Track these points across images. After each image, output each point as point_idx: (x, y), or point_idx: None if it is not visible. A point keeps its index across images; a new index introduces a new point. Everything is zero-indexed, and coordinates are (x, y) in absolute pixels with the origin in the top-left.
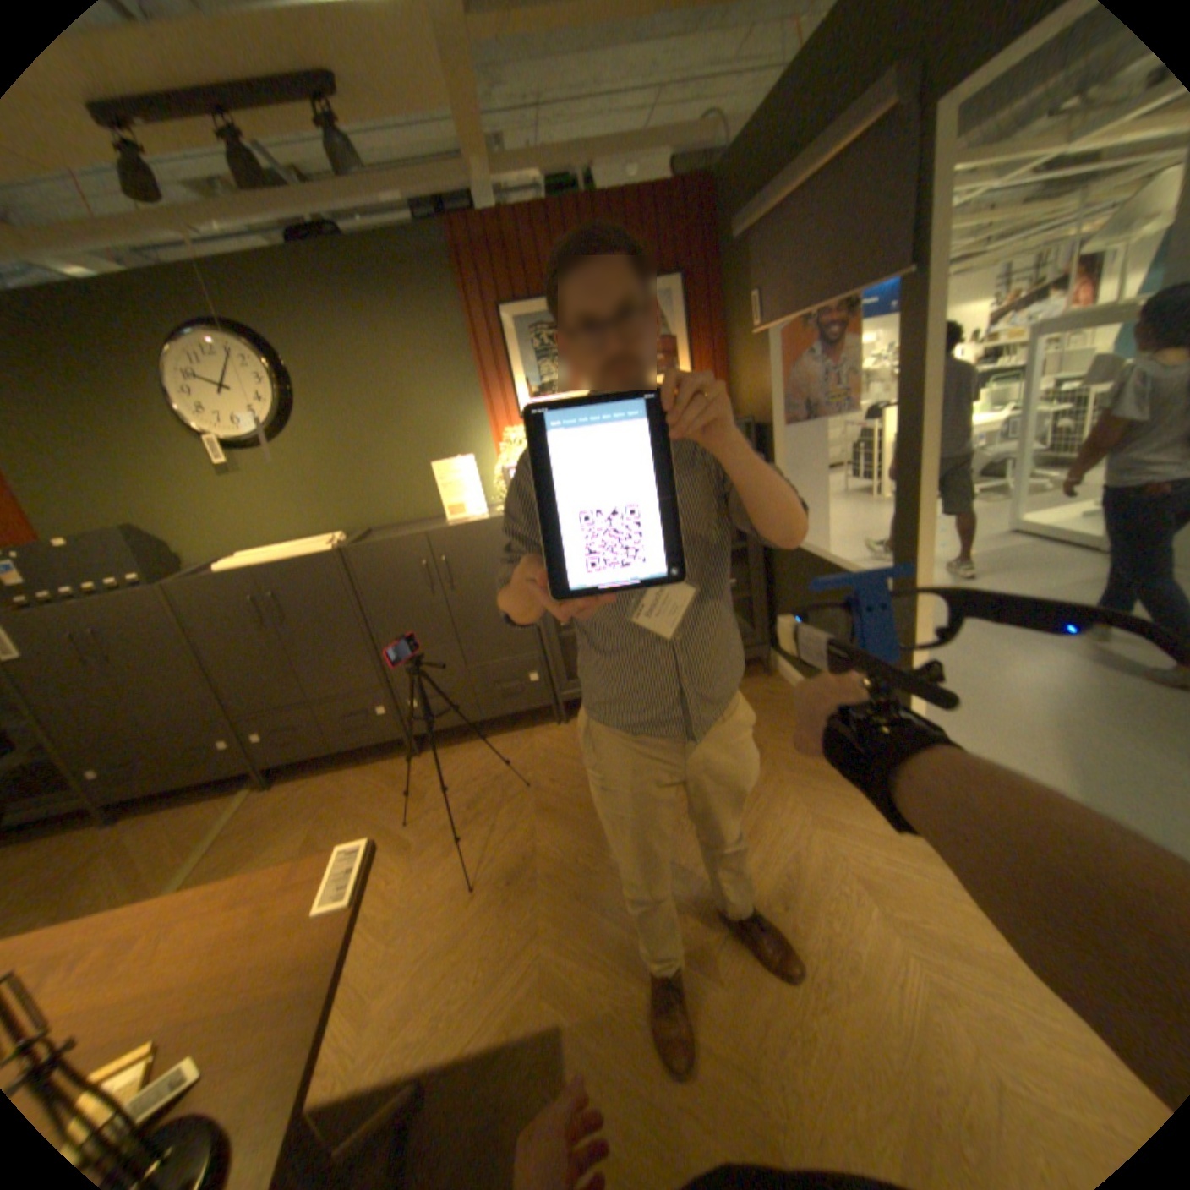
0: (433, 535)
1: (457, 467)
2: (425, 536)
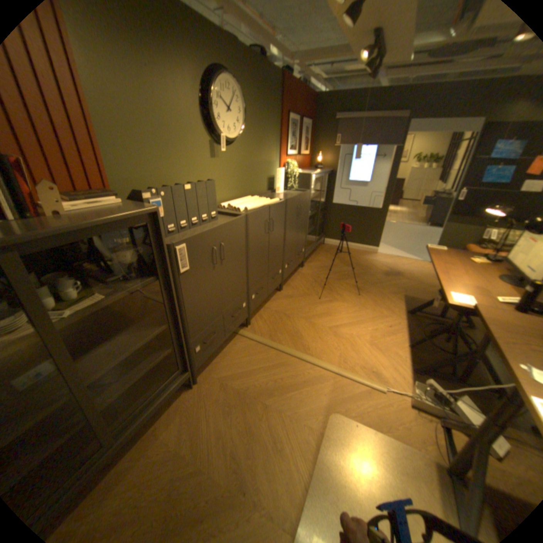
0: (301, 196)
1: (281, 171)
2: (300, 196)
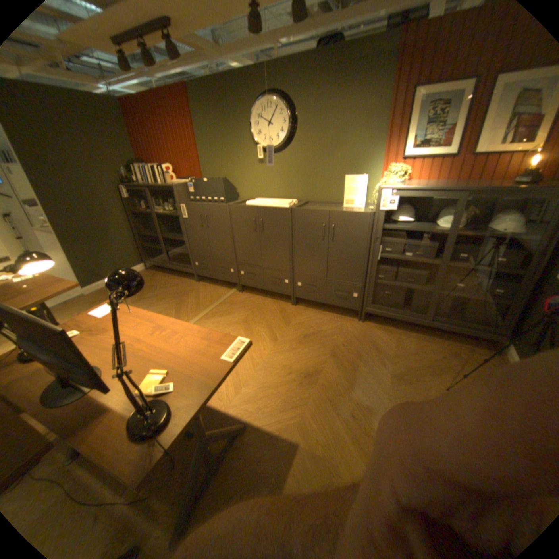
0: (333, 212)
1: (358, 179)
2: (329, 212)
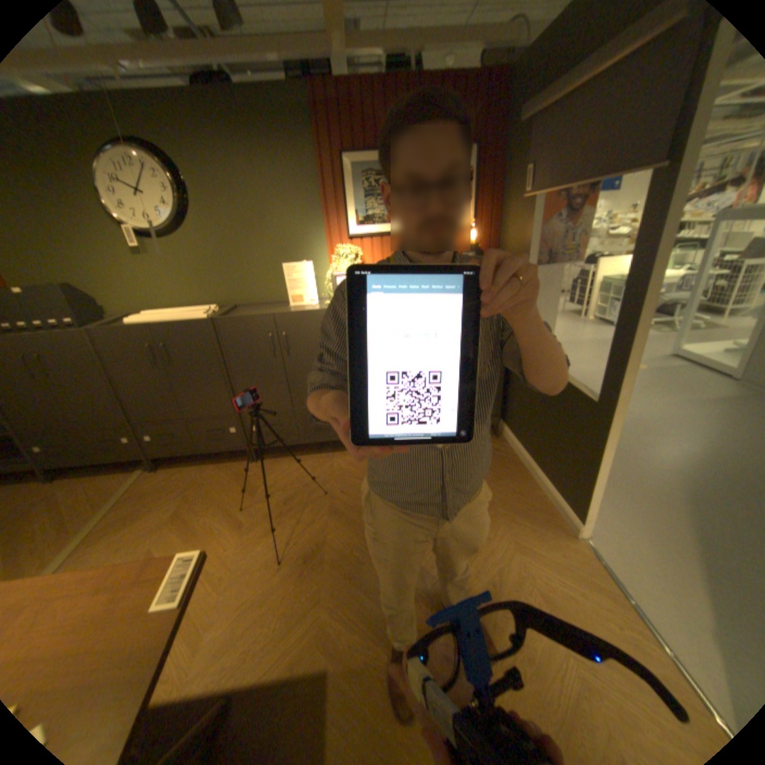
0: (278, 316)
1: (300, 269)
2: (273, 316)
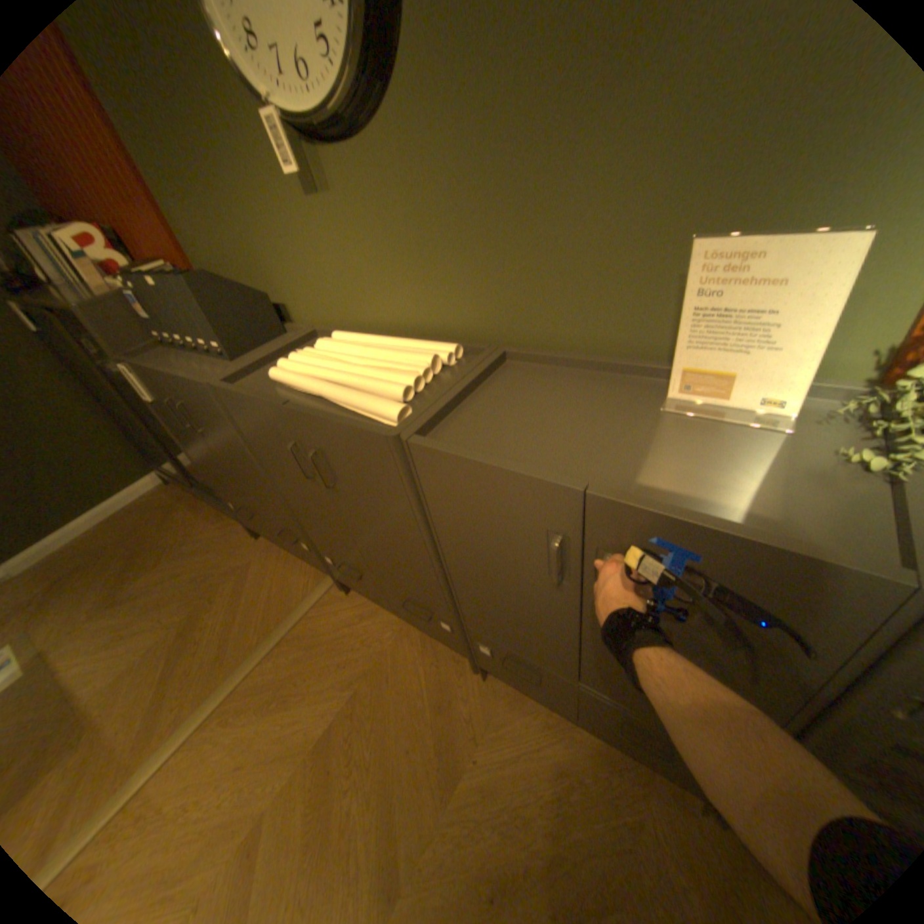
0: (601, 507)
1: (777, 264)
2: (578, 500)
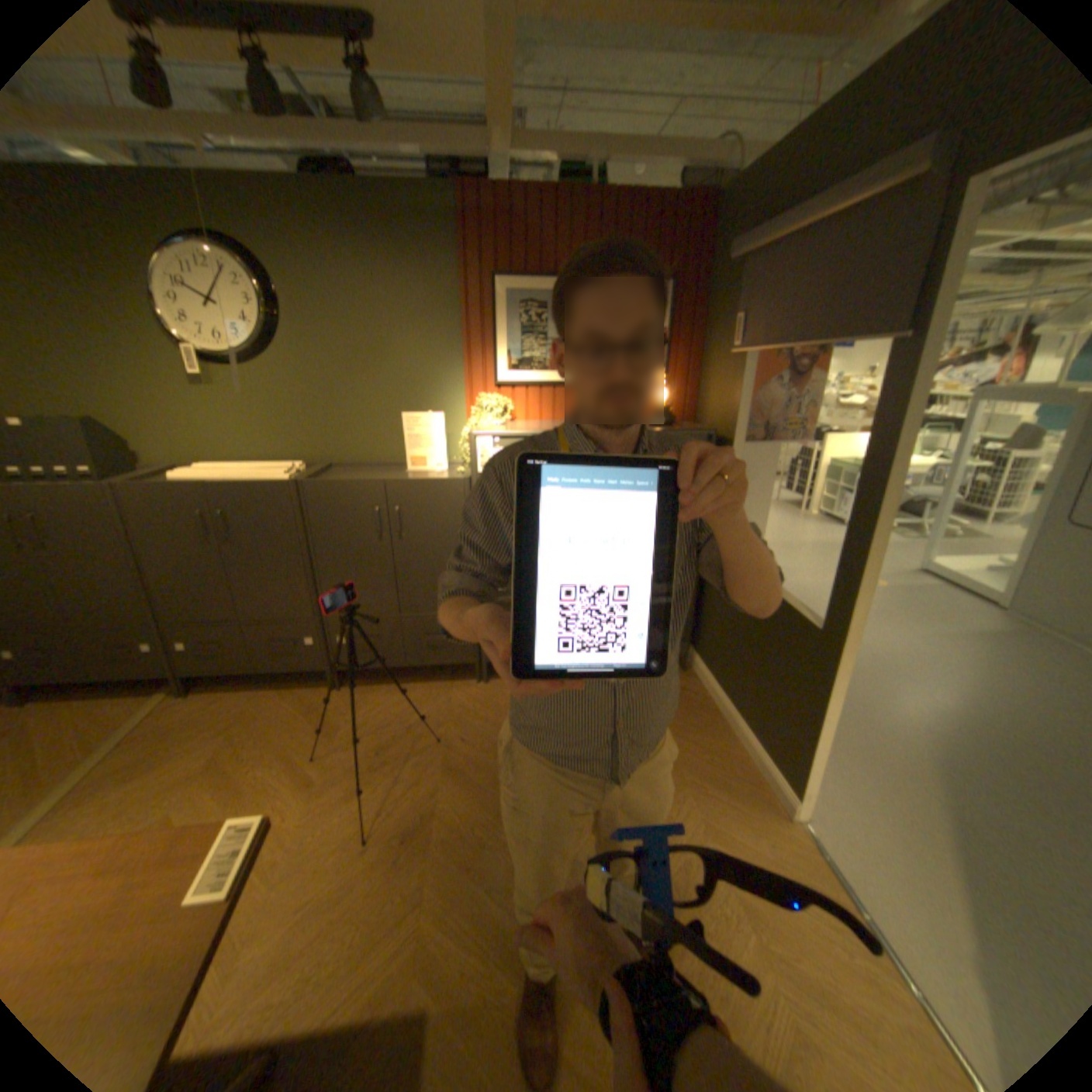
0: (391, 484)
1: (426, 422)
2: (384, 484)
